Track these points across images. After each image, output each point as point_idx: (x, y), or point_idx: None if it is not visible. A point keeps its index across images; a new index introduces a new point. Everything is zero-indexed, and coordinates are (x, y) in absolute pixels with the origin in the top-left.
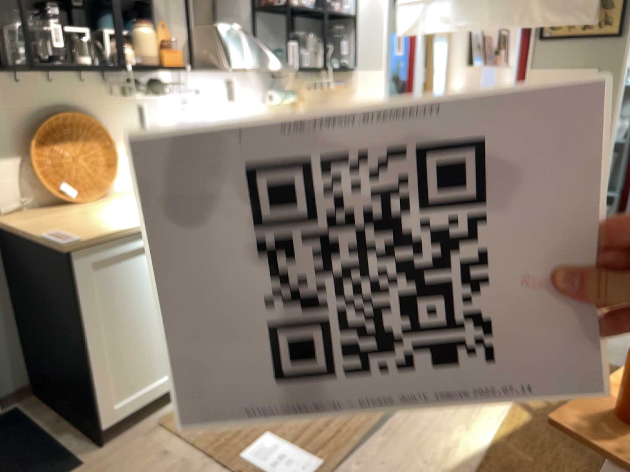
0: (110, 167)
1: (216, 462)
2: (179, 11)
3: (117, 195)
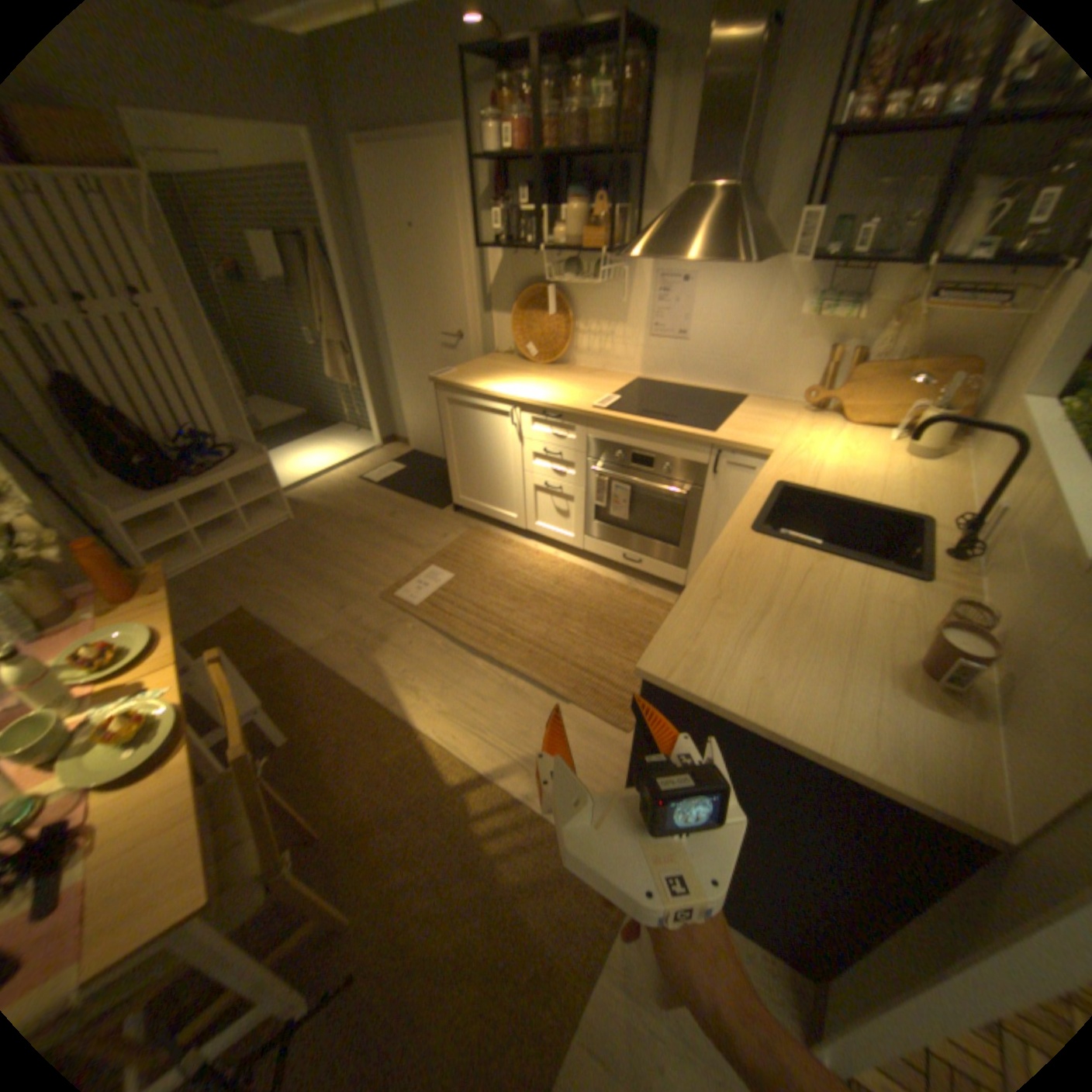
0: (567, 342)
1: (432, 556)
2: (685, 165)
3: (564, 367)
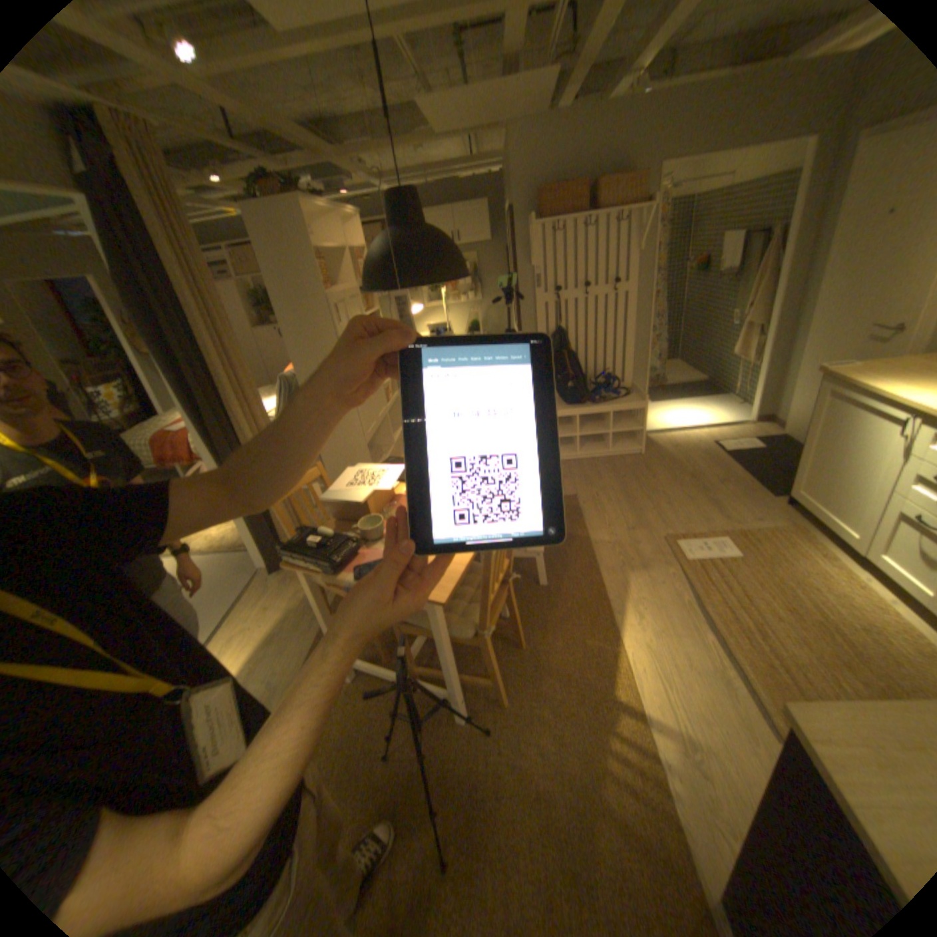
0: None
1: (732, 530)
2: None
3: None
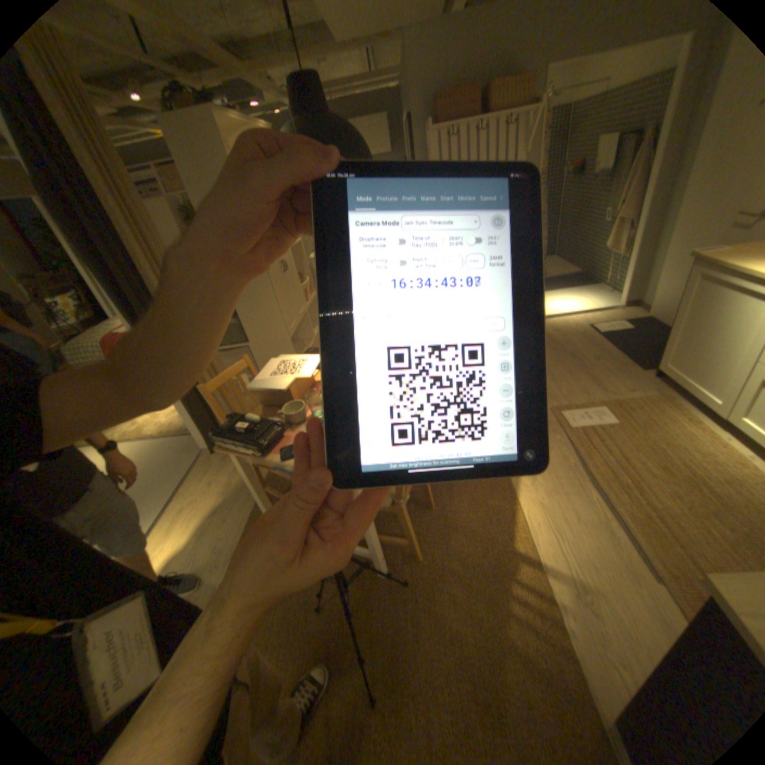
0: None
1: (608, 401)
2: None
3: None
